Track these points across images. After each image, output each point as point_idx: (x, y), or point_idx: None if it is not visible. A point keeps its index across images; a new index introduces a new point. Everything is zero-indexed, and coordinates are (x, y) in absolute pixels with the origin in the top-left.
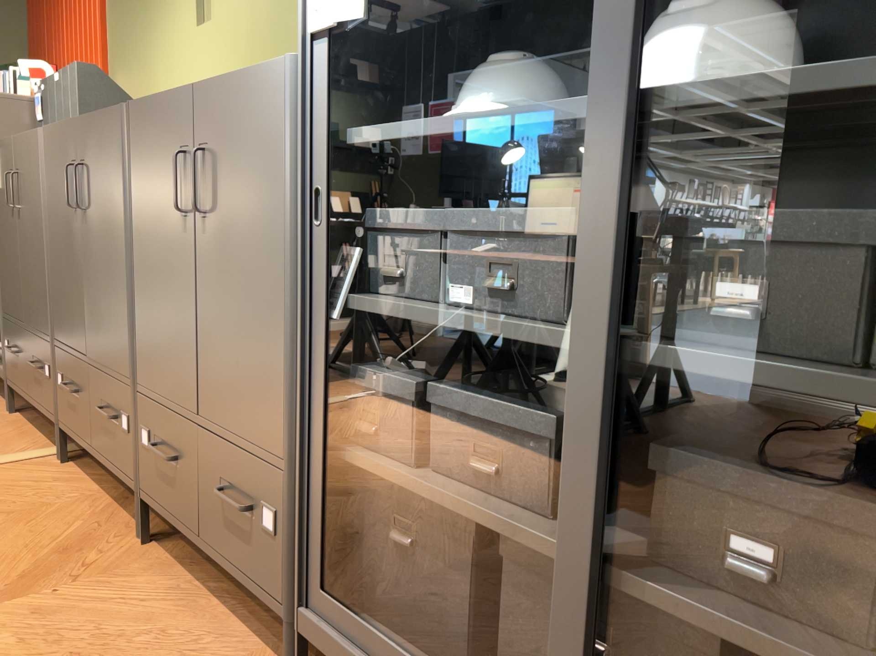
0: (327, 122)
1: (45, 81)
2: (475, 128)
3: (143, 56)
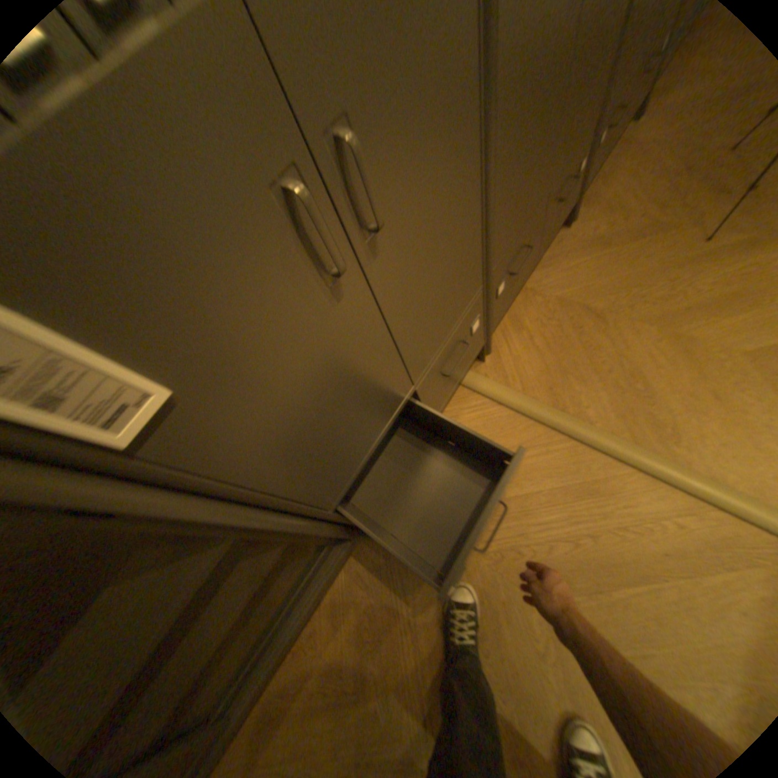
0: None
1: None
2: None
3: None
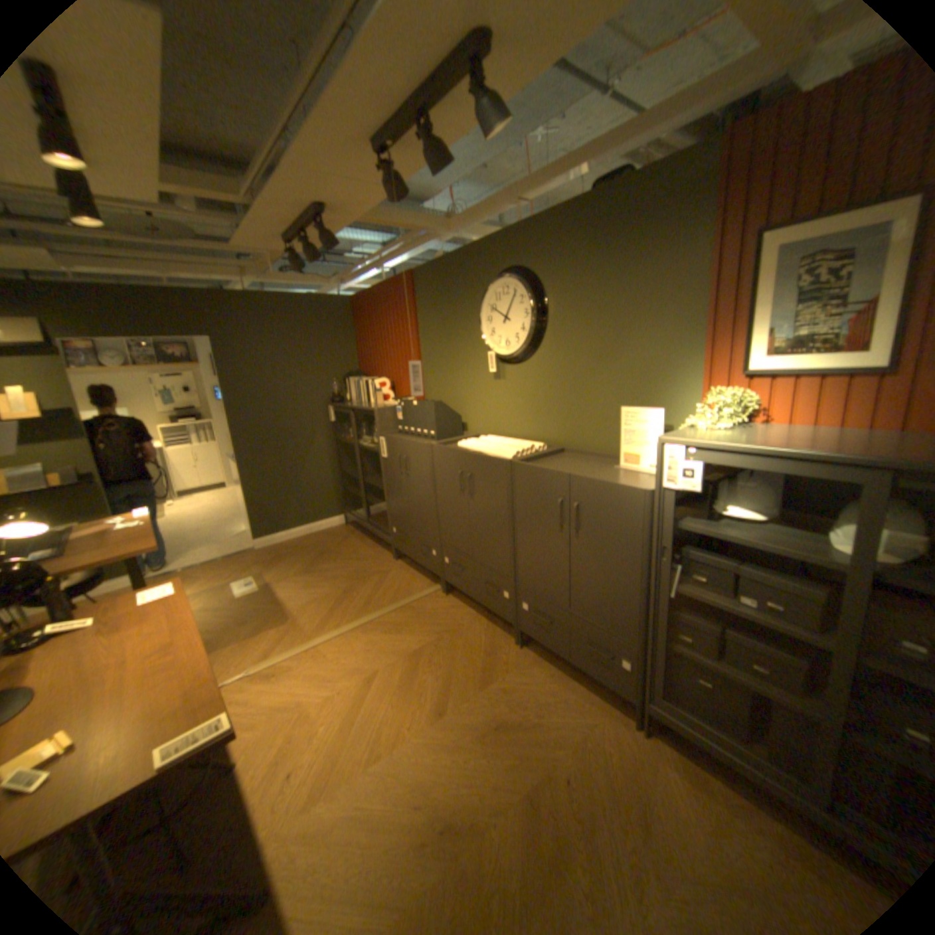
0: (671, 524)
1: (403, 401)
2: (763, 550)
3: (451, 383)
